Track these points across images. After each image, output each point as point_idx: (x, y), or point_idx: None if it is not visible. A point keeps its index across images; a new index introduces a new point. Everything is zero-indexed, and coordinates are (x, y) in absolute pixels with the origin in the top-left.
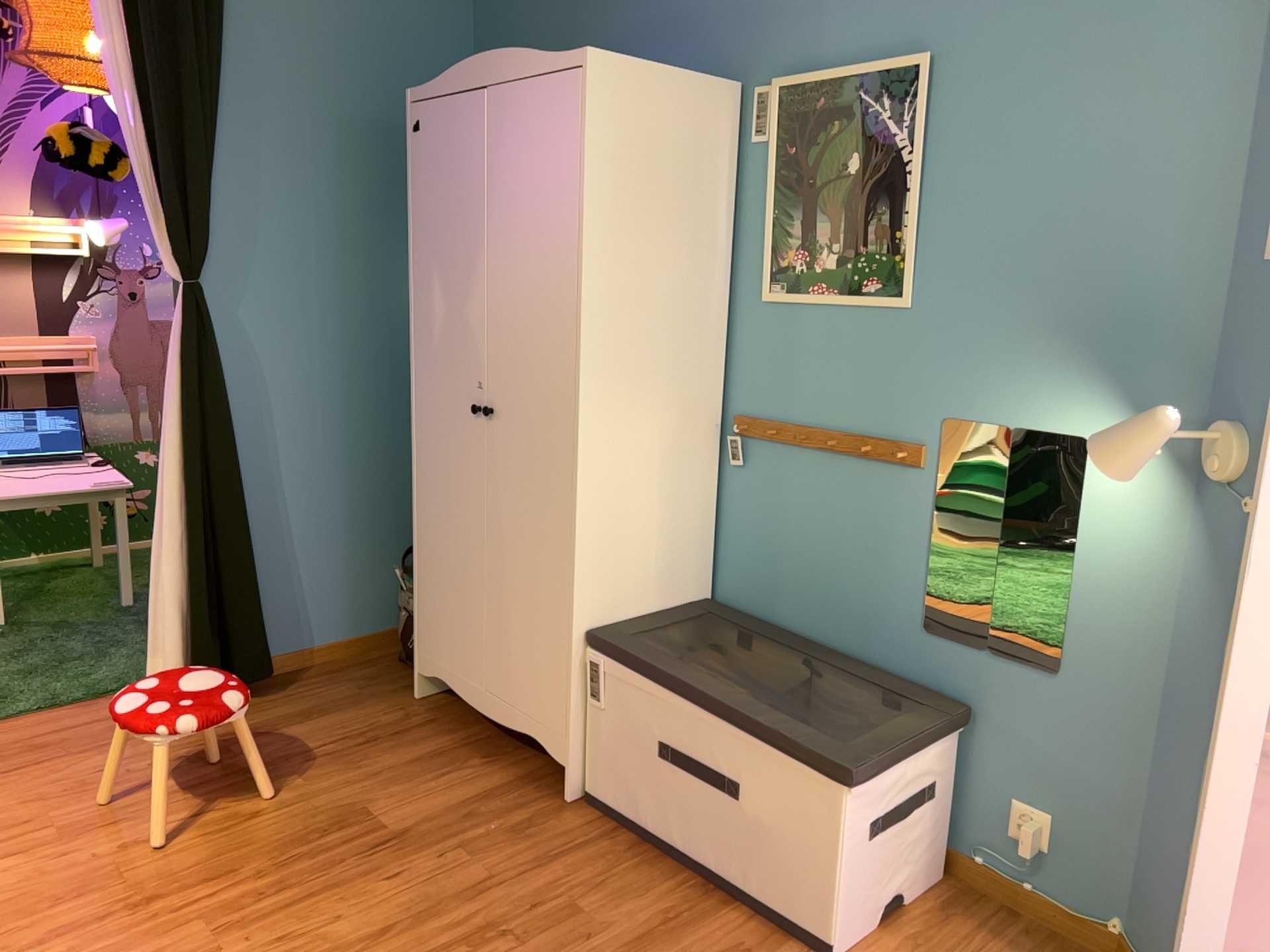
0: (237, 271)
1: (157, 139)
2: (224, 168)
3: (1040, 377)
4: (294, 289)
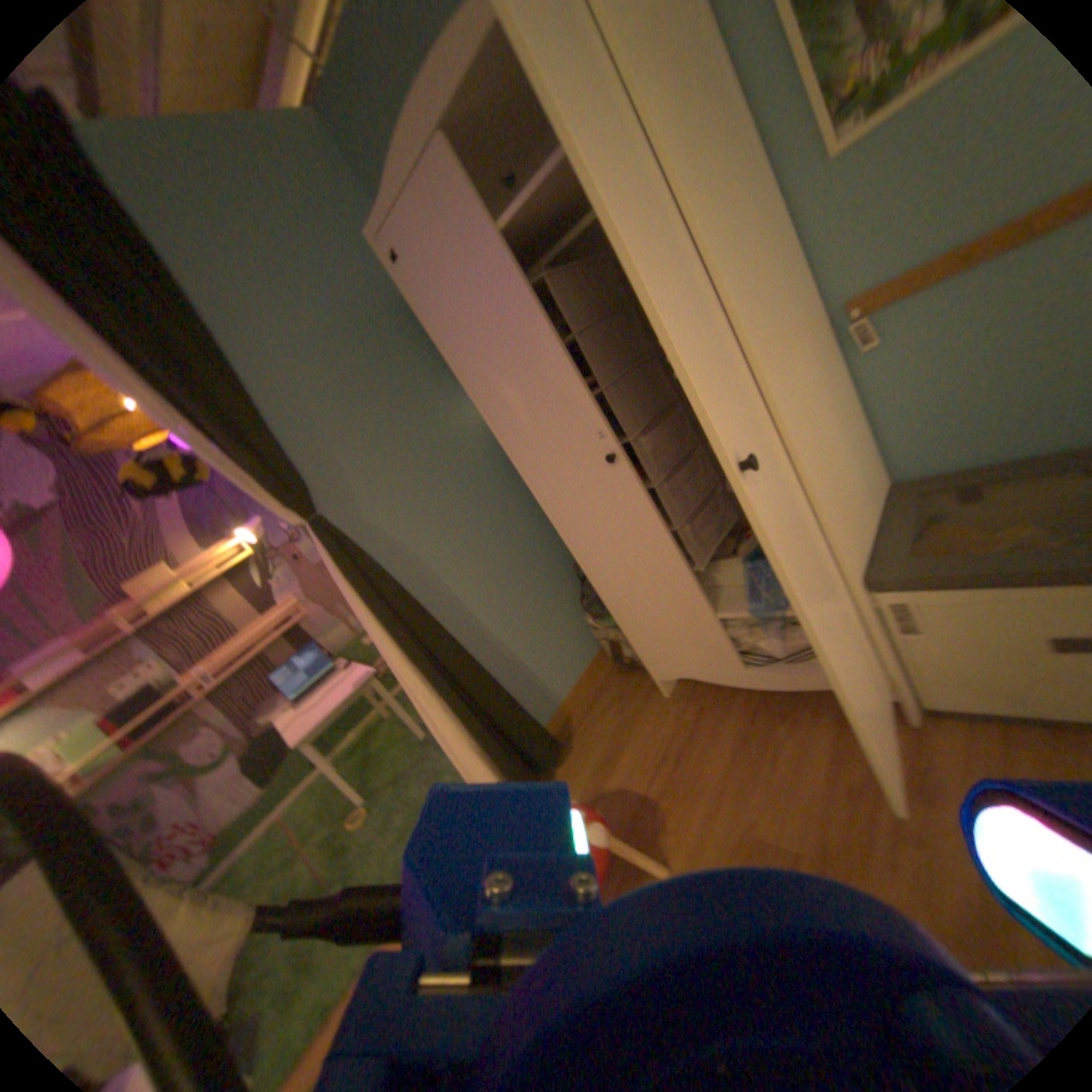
0: (339, 486)
1: (199, 418)
2: (271, 413)
3: None
4: (387, 473)
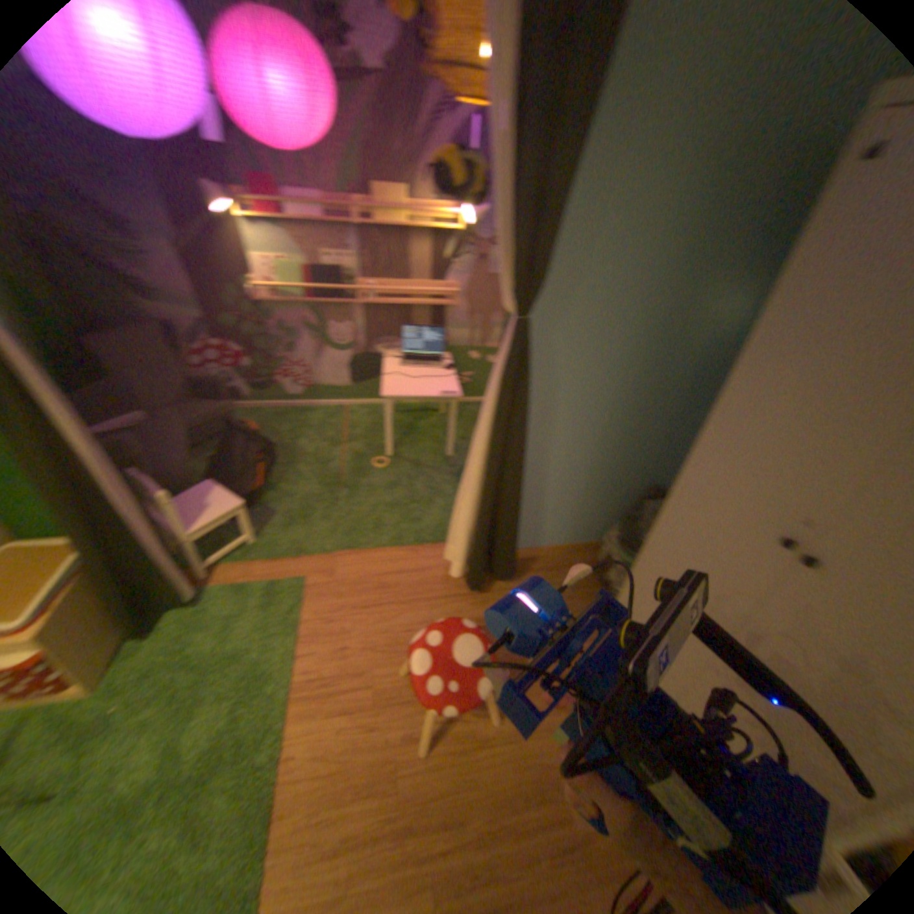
0: (562, 300)
1: (523, 166)
2: (577, 194)
3: None
4: (605, 316)
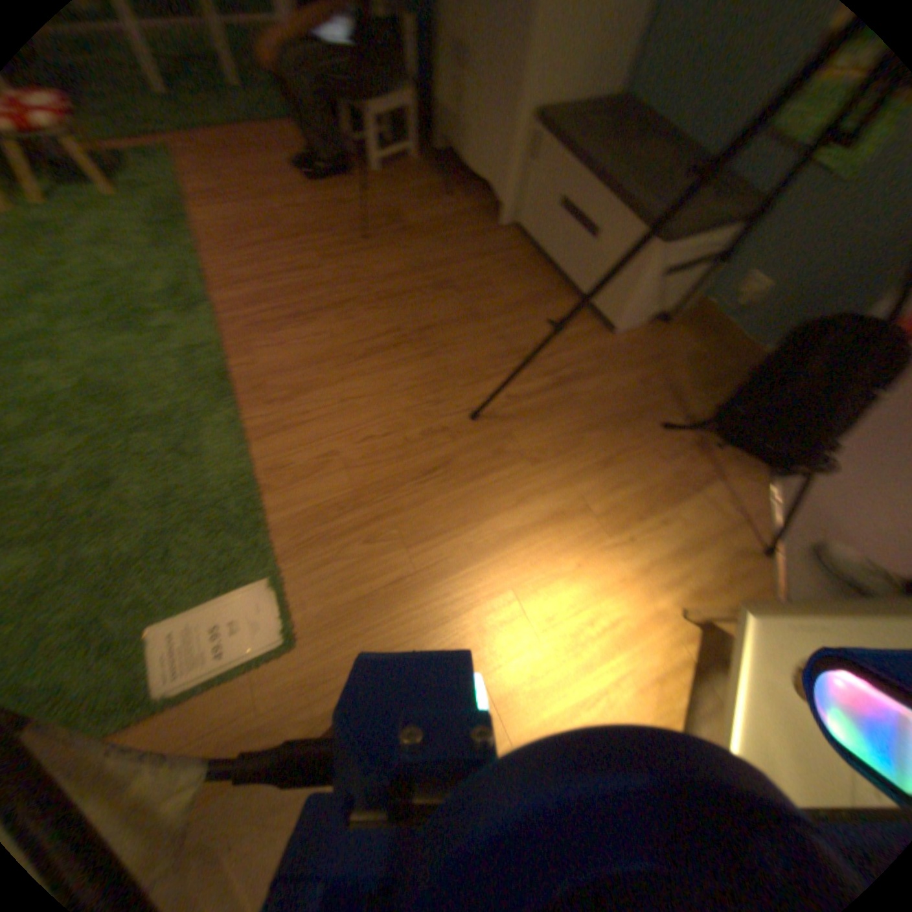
0: None
1: None
2: None
3: None
4: None
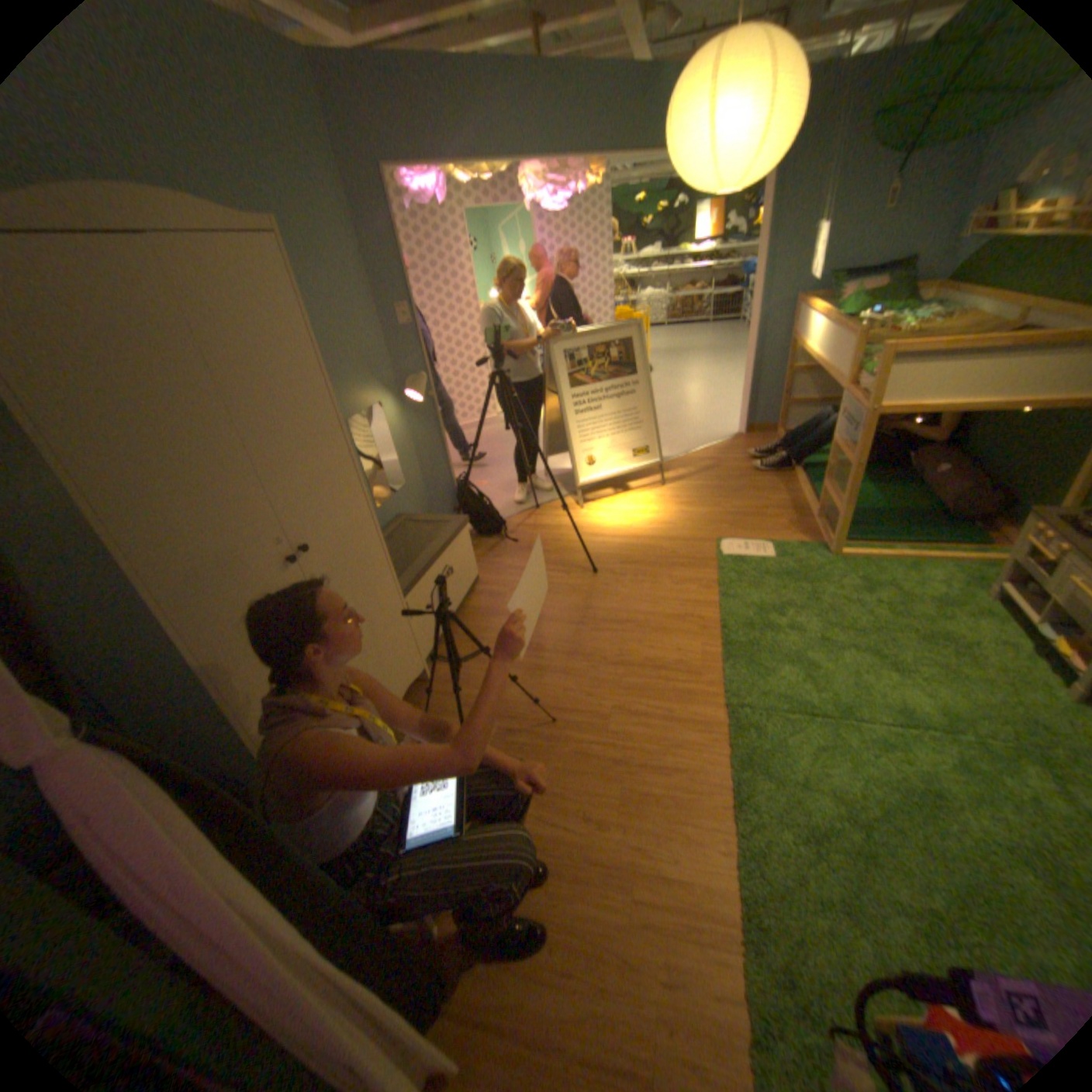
0: None
1: None
2: None
3: (363, 388)
4: None
